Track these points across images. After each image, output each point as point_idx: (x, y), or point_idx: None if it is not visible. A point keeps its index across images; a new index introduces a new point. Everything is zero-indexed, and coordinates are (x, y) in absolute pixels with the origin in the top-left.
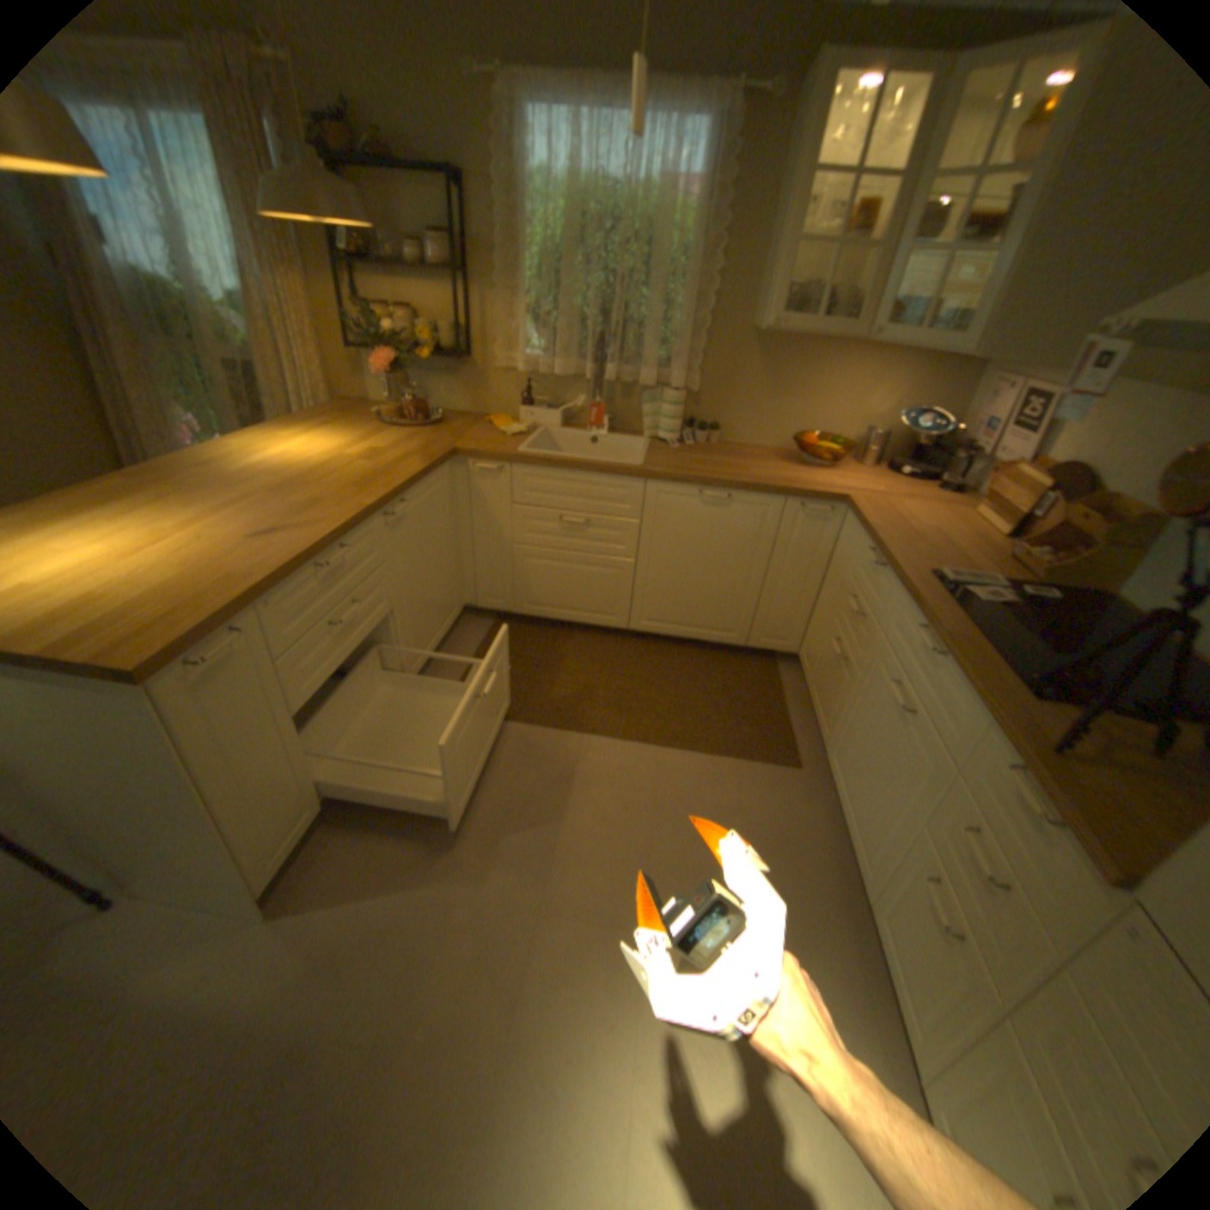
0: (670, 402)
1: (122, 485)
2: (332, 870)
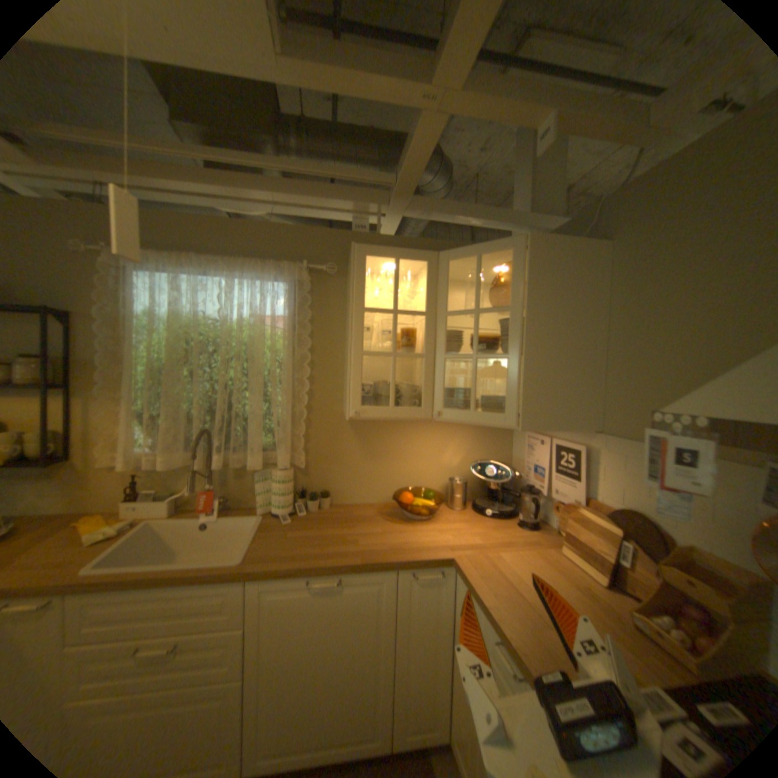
0: (279, 480)
1: None
2: None
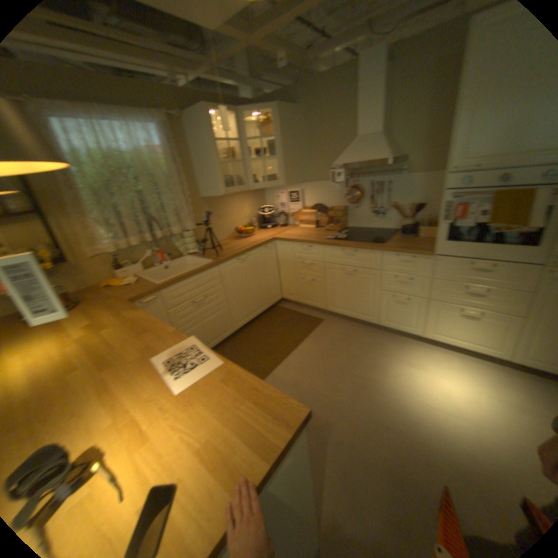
0: (188, 238)
1: None
2: None
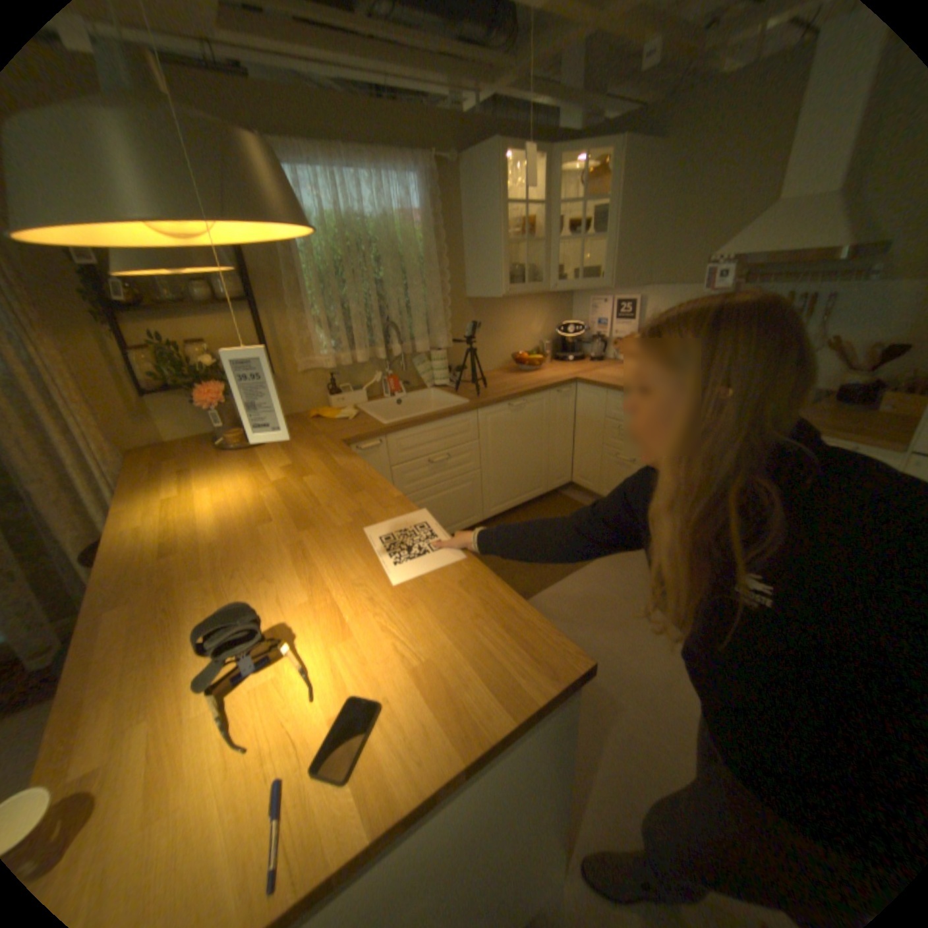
0: (440, 360)
1: (136, 616)
2: None
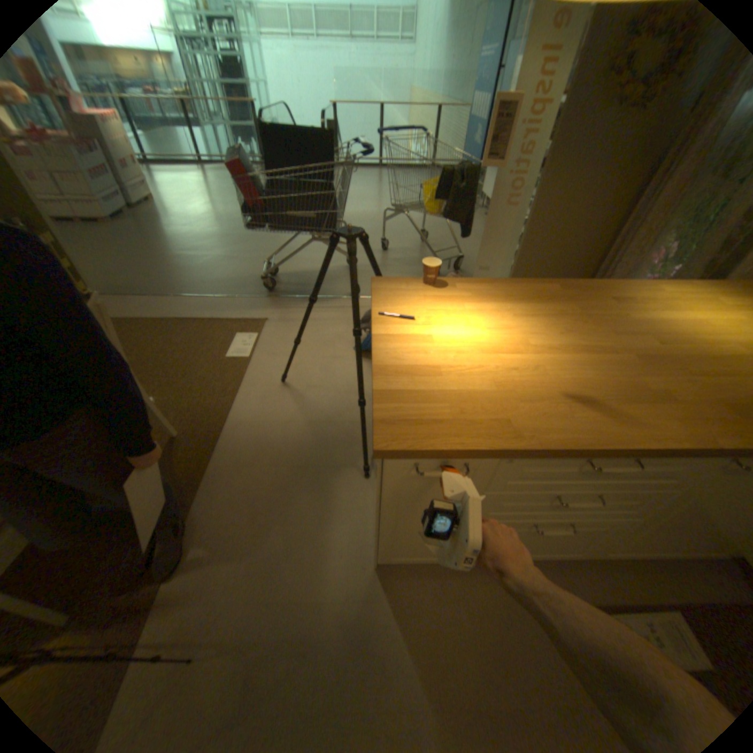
0: None
1: (552, 292)
2: (417, 597)
